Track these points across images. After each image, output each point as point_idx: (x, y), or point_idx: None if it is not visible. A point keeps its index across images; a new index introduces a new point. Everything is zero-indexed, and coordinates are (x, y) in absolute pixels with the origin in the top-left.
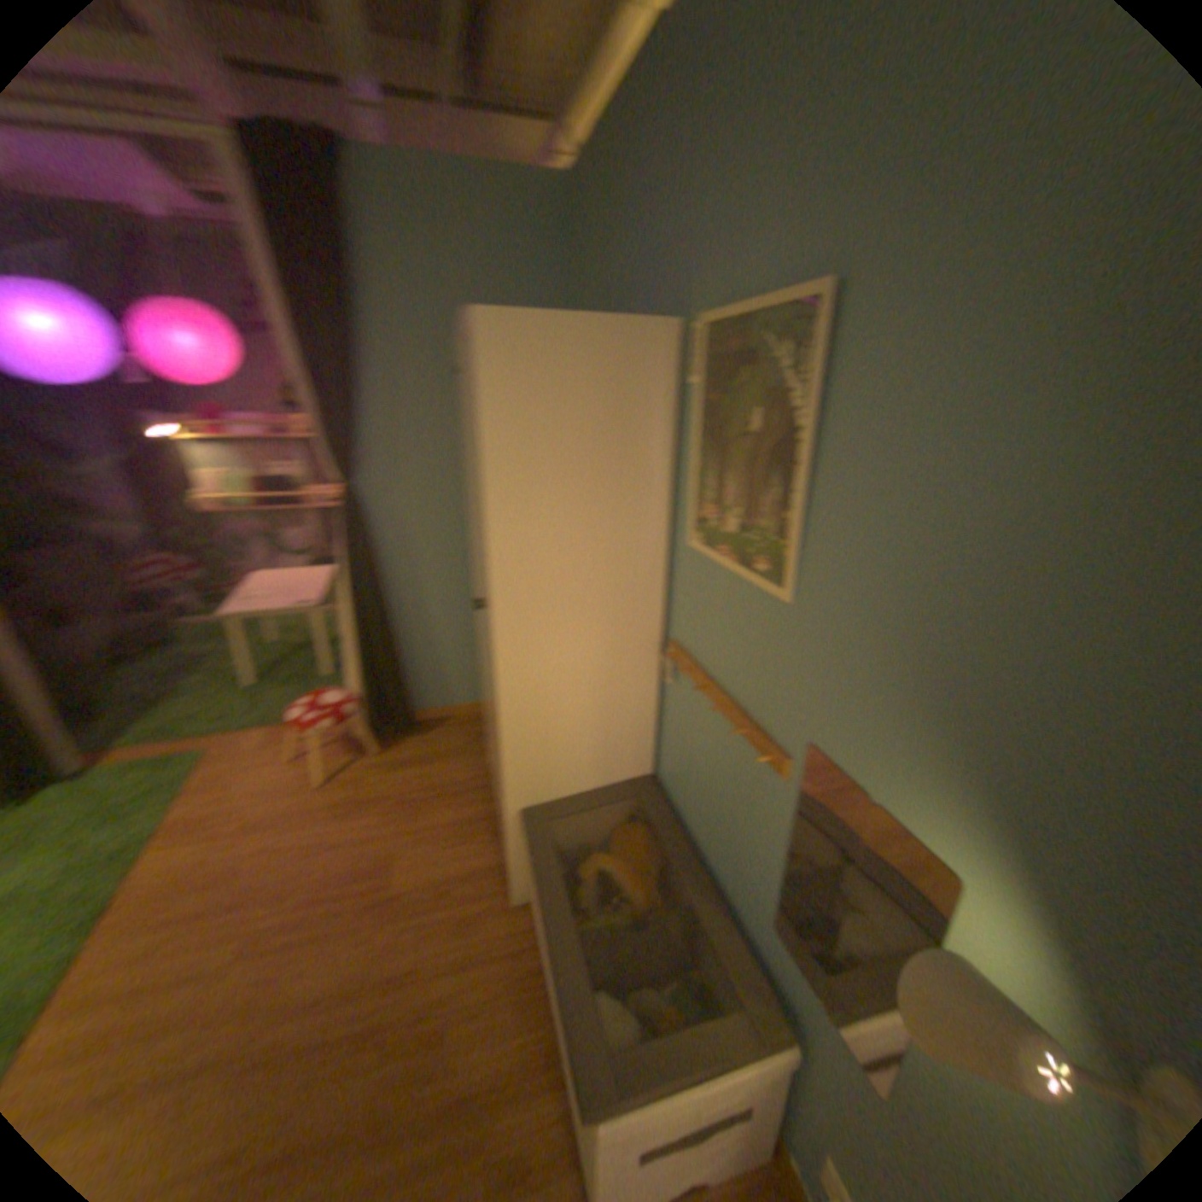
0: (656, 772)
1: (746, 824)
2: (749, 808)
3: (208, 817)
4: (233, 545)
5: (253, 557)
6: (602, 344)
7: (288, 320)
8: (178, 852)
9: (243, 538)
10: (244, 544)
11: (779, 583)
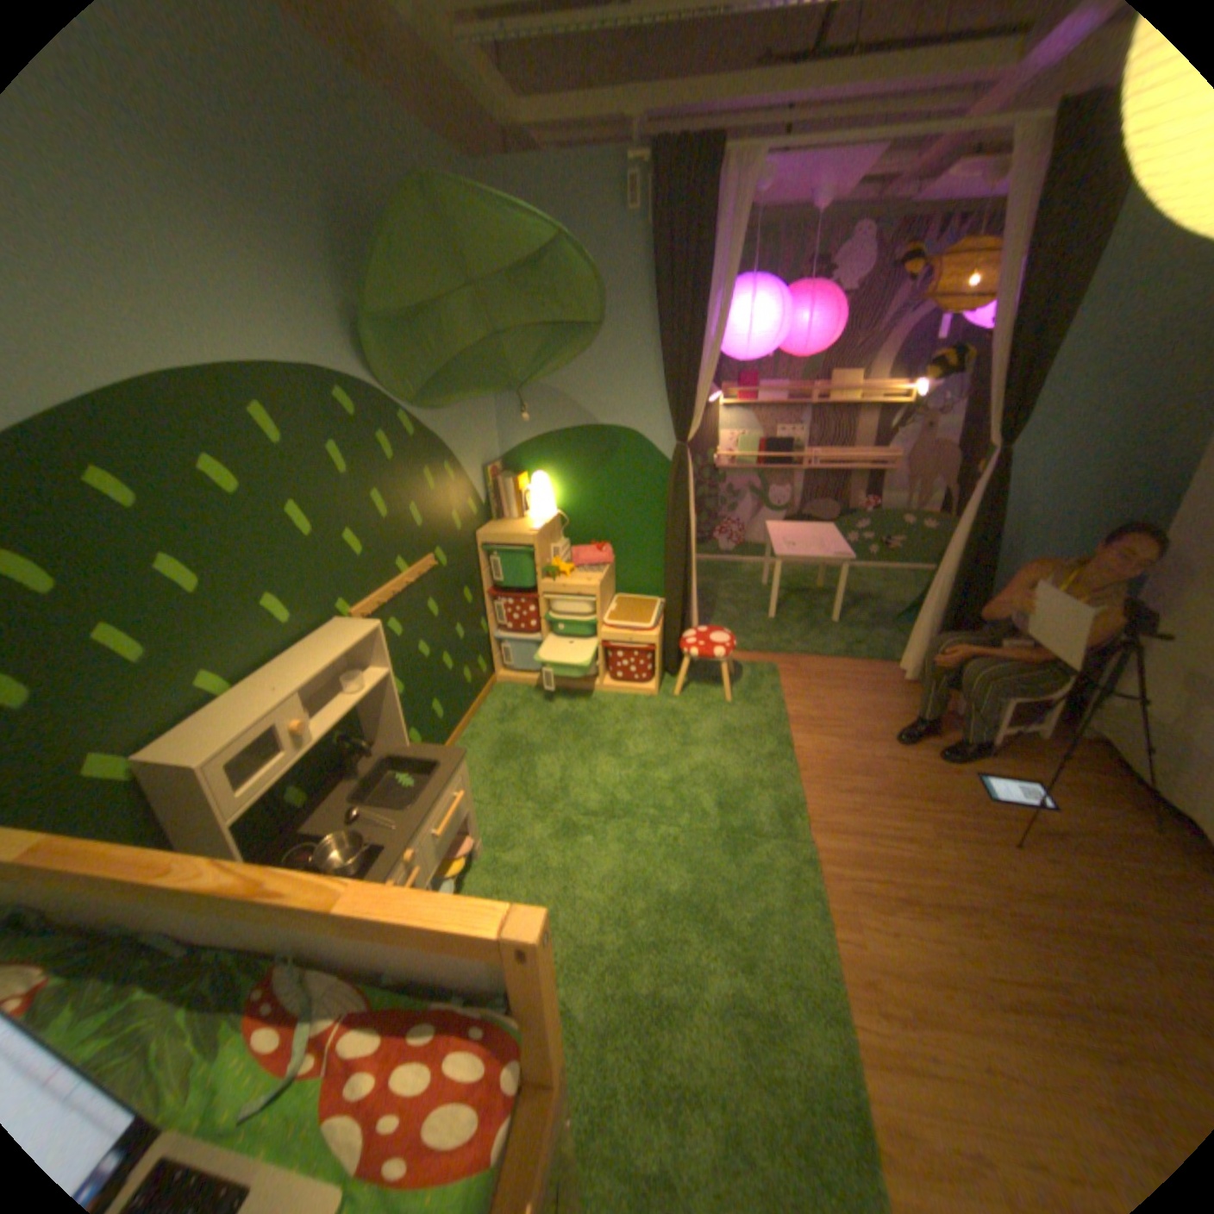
0: None
1: None
2: None
3: (821, 716)
4: (733, 496)
5: (745, 508)
6: None
7: (1014, 291)
8: (819, 737)
9: (742, 491)
10: (742, 496)
11: None
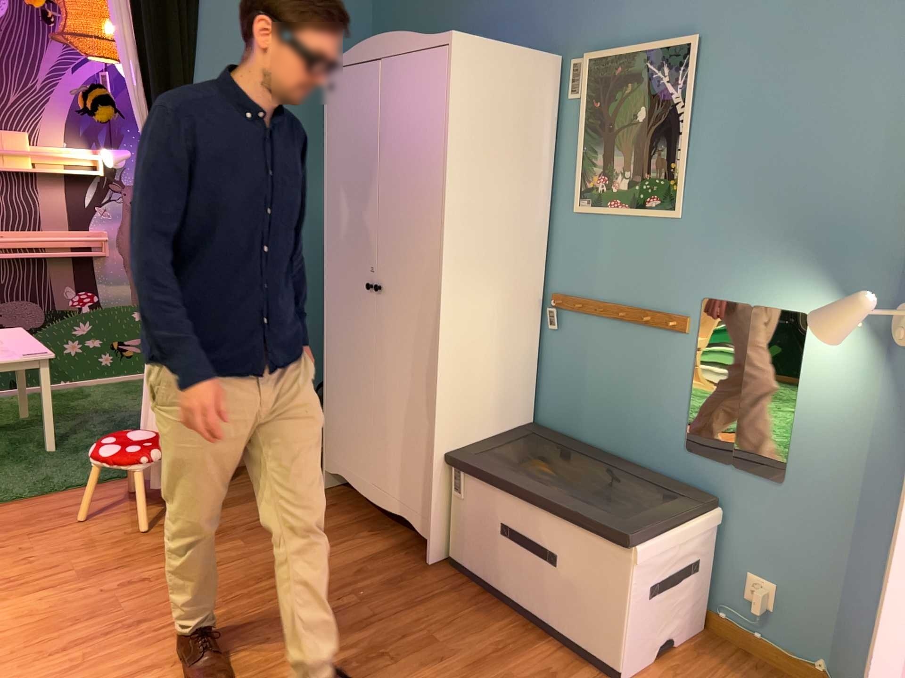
0: (536, 420)
1: (651, 391)
2: (652, 377)
3: (26, 569)
4: None
5: None
6: (521, 67)
7: (134, 27)
8: (20, 598)
9: None
10: None
11: (669, 209)
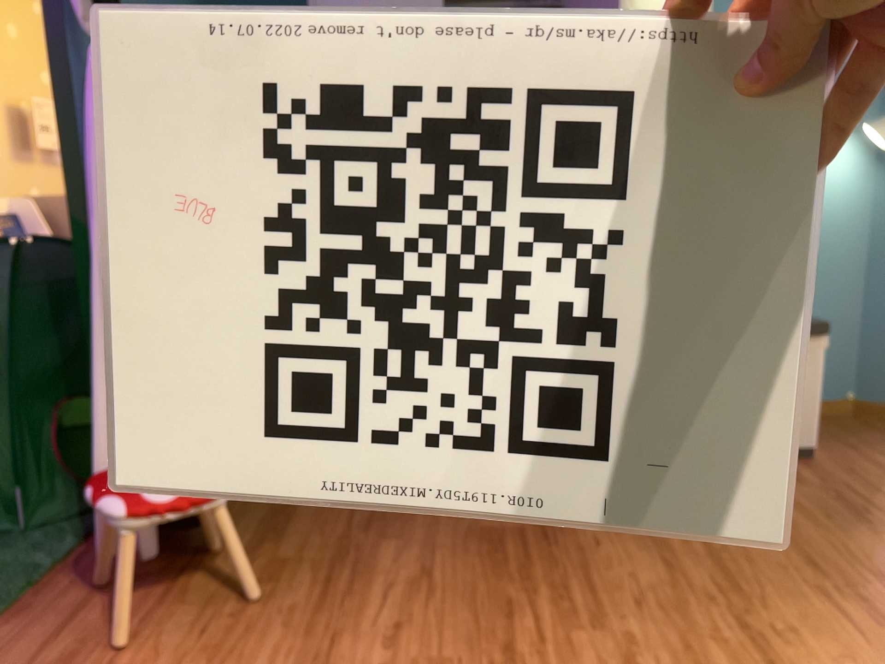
0: None
1: None
2: None
3: None
4: None
5: None
6: None
7: None
8: None
9: None
10: None
11: None
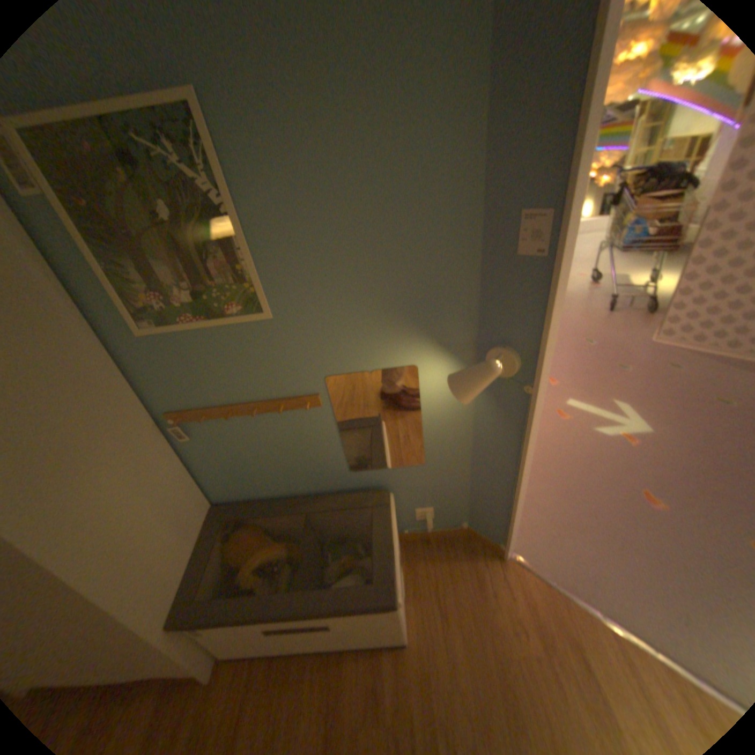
0: (211, 500)
1: (306, 449)
2: (303, 440)
3: None
4: None
5: None
6: None
7: None
8: None
9: None
10: None
11: (256, 310)
